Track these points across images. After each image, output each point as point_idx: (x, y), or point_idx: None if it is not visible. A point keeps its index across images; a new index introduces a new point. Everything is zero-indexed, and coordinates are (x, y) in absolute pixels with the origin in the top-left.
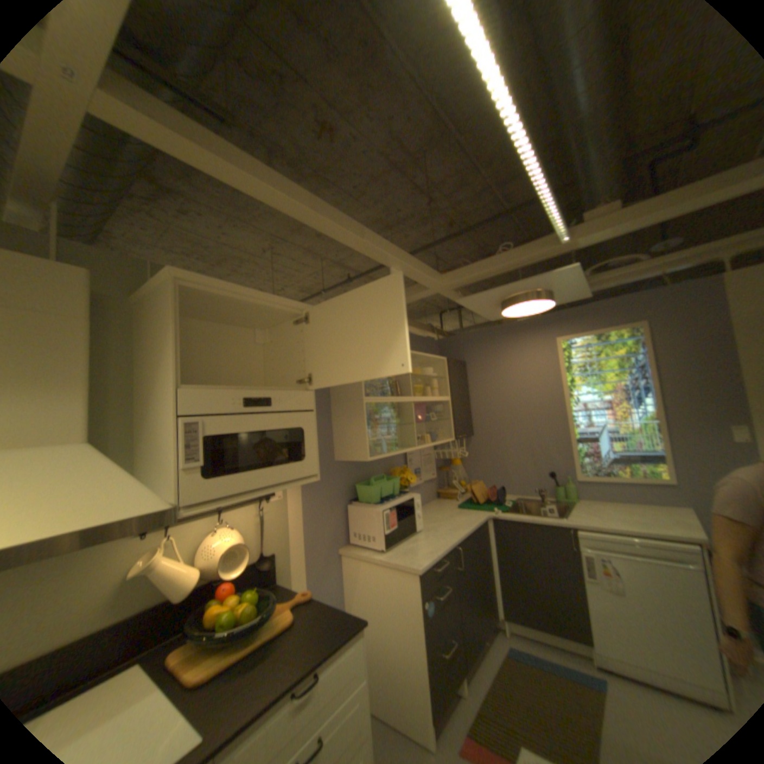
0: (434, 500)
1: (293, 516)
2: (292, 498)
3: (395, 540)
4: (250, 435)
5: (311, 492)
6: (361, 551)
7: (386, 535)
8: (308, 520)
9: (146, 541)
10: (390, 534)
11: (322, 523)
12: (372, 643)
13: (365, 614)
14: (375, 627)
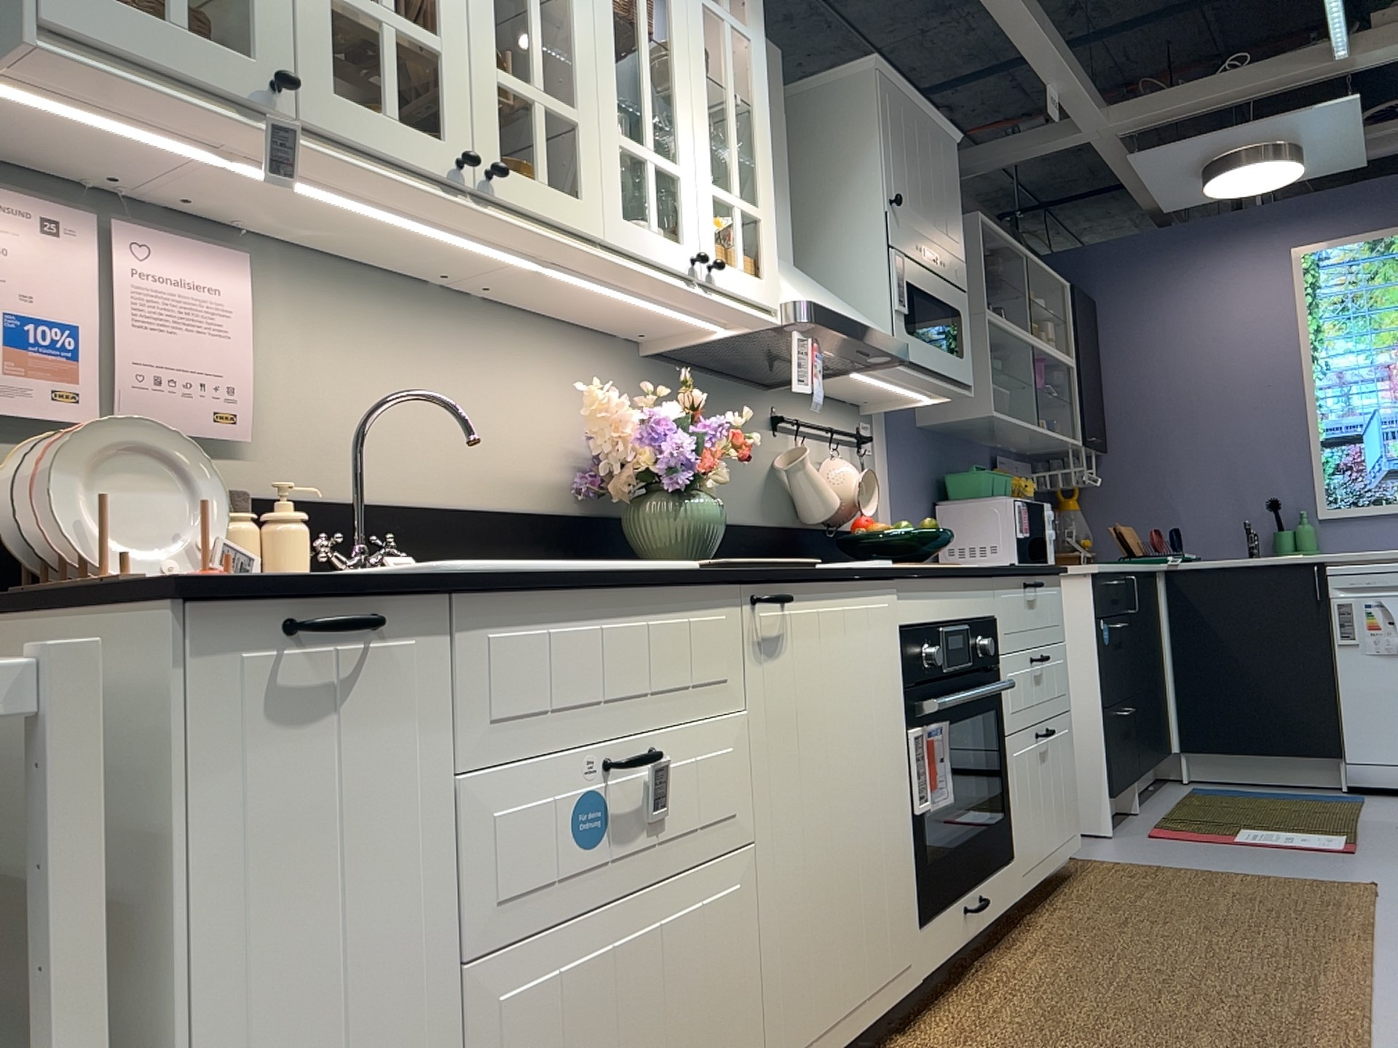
0: None
1: (884, 488)
2: (883, 460)
3: (1028, 558)
4: (924, 301)
5: (899, 463)
6: None
7: (1019, 541)
8: (898, 504)
9: (780, 440)
10: (1025, 540)
11: (911, 519)
12: None
13: None
14: None
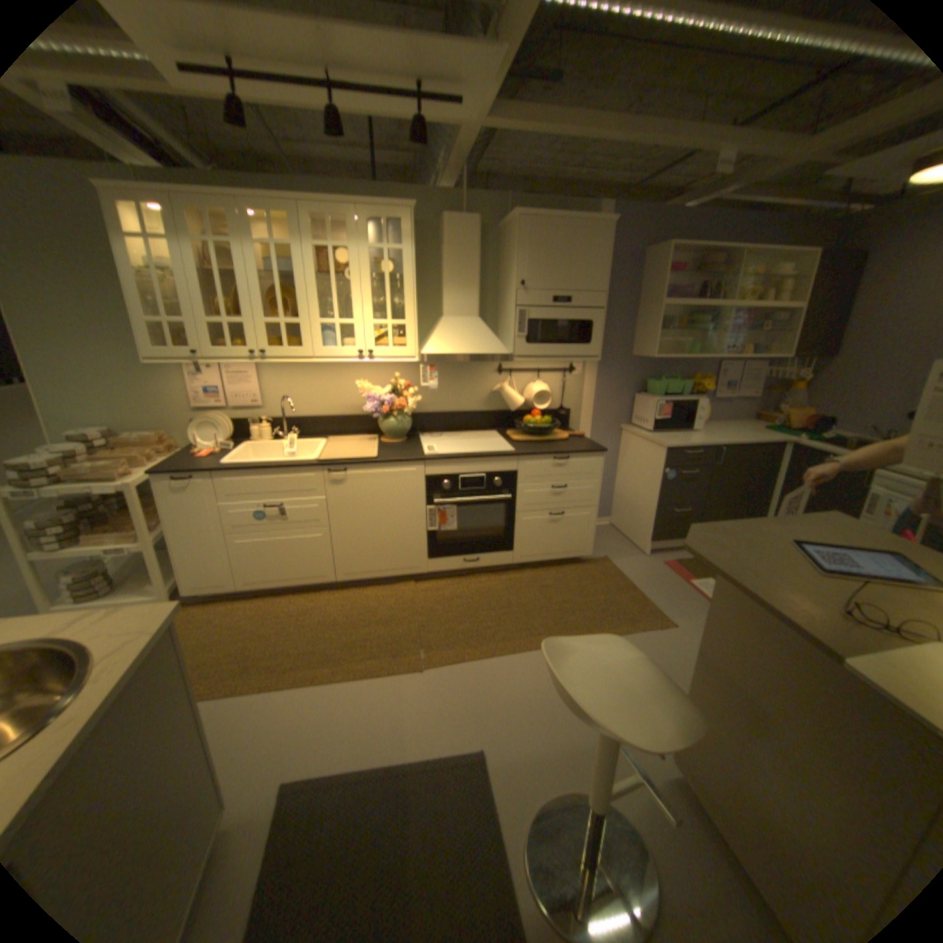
0: (750, 419)
1: (587, 389)
2: (588, 376)
3: (667, 428)
4: (555, 323)
5: (605, 376)
6: (637, 429)
7: (657, 421)
8: (599, 395)
9: (501, 378)
10: (661, 420)
11: (610, 401)
12: (629, 490)
13: (629, 471)
14: (633, 480)
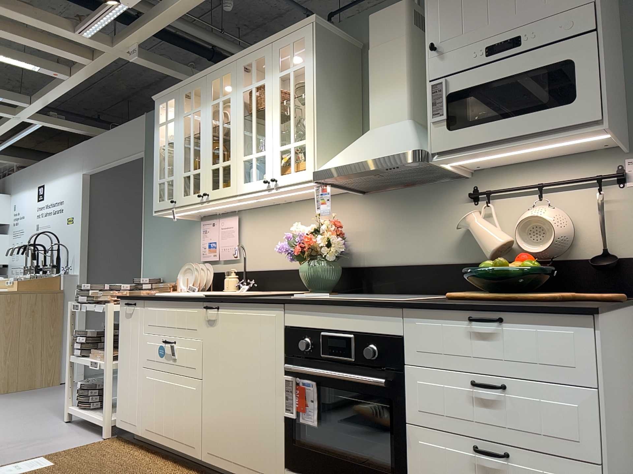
0: None
1: None
2: None
3: None
4: (497, 86)
5: None
6: None
7: None
8: None
9: (477, 207)
10: None
11: None
12: None
13: None
14: None
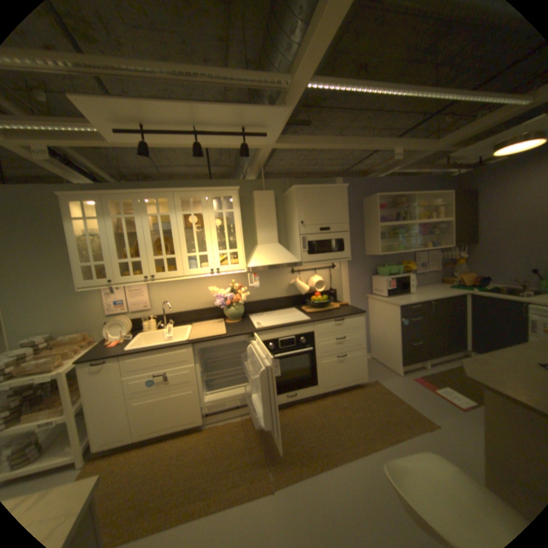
0: (438, 283)
1: (343, 276)
2: (343, 269)
3: (394, 294)
4: (322, 241)
5: (352, 268)
6: (376, 296)
7: (388, 290)
8: (351, 279)
9: (293, 275)
10: (391, 290)
11: (358, 282)
12: (379, 334)
13: (377, 322)
14: (381, 327)
